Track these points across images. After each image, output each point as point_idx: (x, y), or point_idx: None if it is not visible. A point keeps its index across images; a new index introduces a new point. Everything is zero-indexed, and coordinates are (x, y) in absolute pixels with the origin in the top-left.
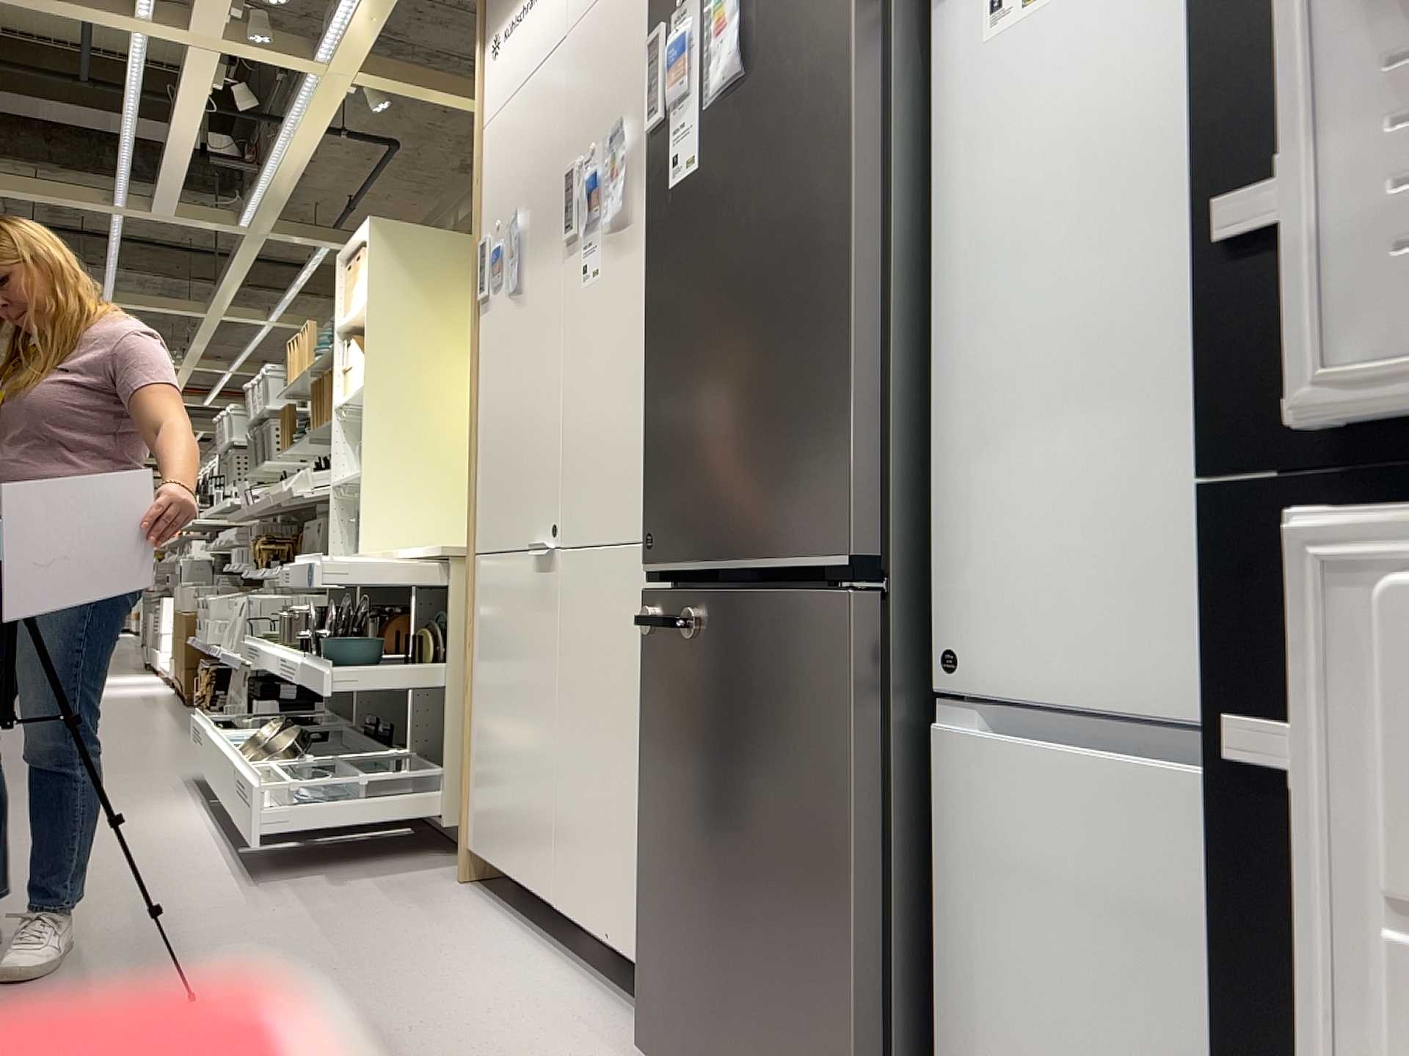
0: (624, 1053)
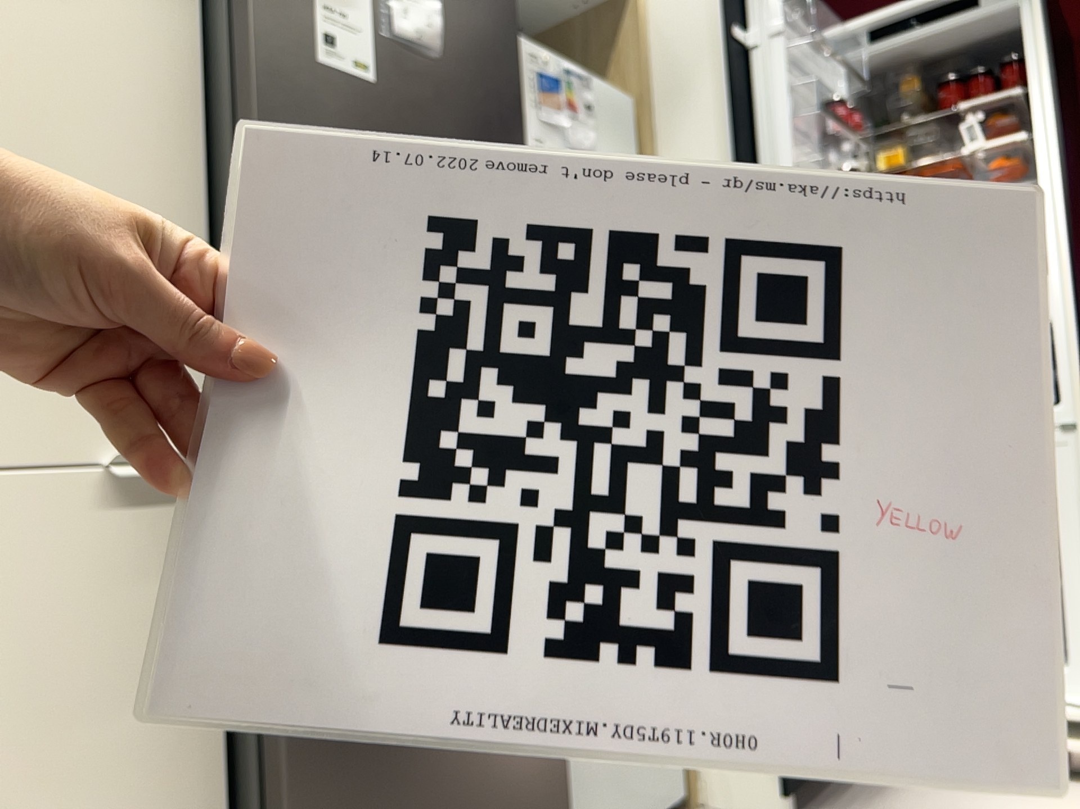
0: None
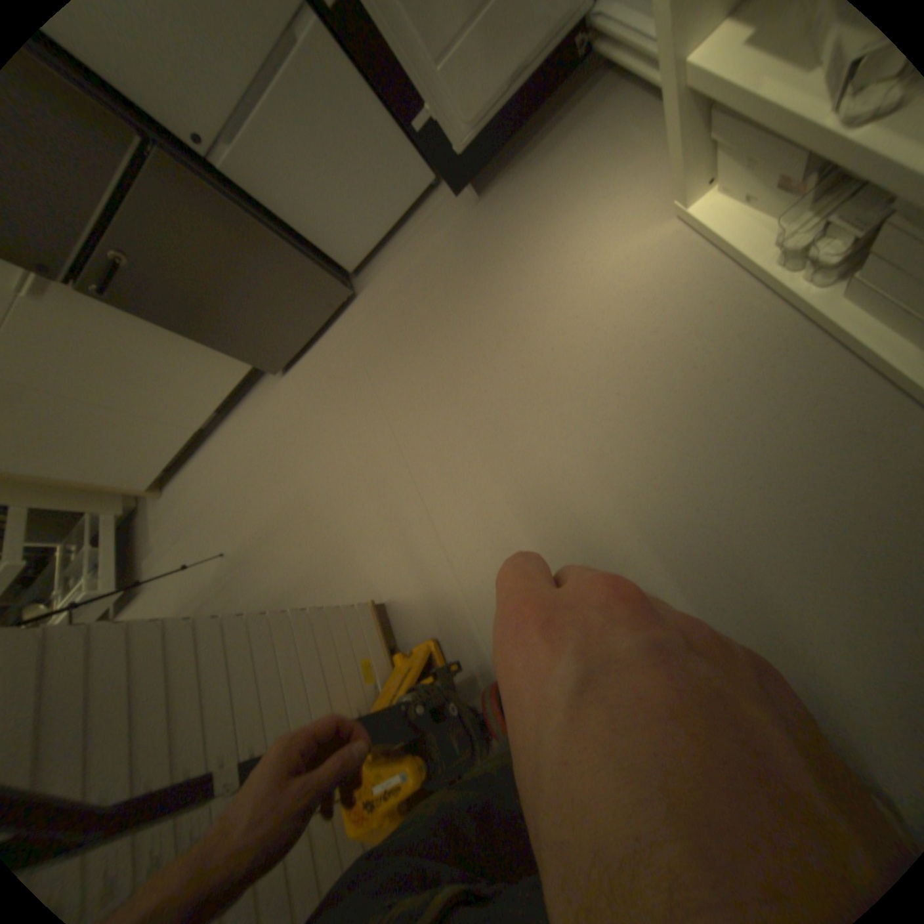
0: (272, 386)
